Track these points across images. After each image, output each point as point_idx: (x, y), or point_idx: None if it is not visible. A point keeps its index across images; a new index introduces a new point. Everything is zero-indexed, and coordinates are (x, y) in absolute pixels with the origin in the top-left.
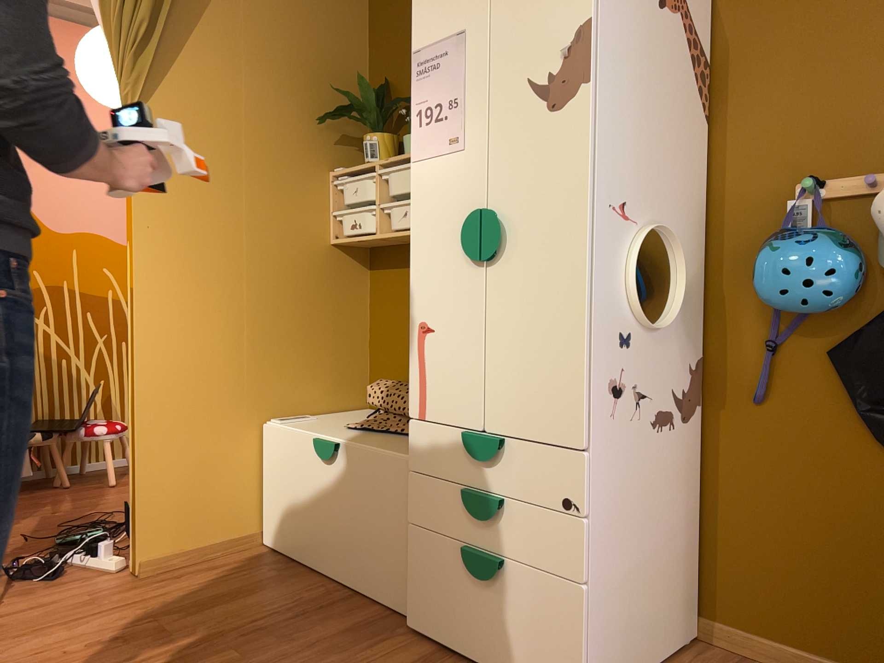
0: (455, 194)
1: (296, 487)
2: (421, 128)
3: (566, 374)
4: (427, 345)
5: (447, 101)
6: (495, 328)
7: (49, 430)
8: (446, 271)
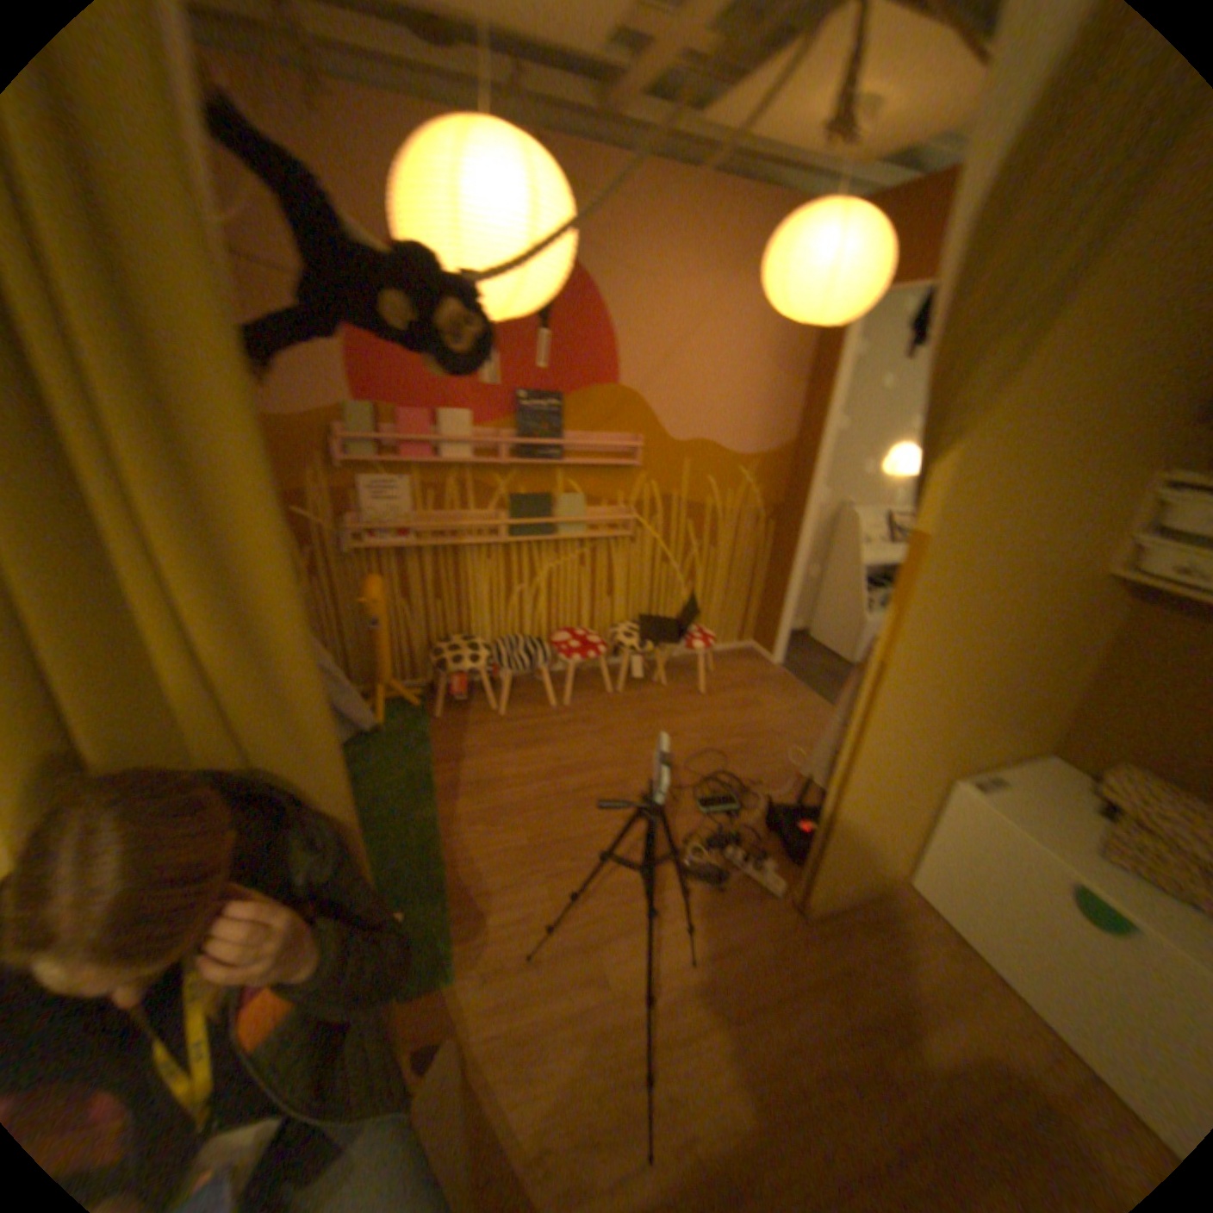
0: None
1: (1008, 893)
2: None
3: None
4: None
5: None
6: None
7: (657, 641)
8: None
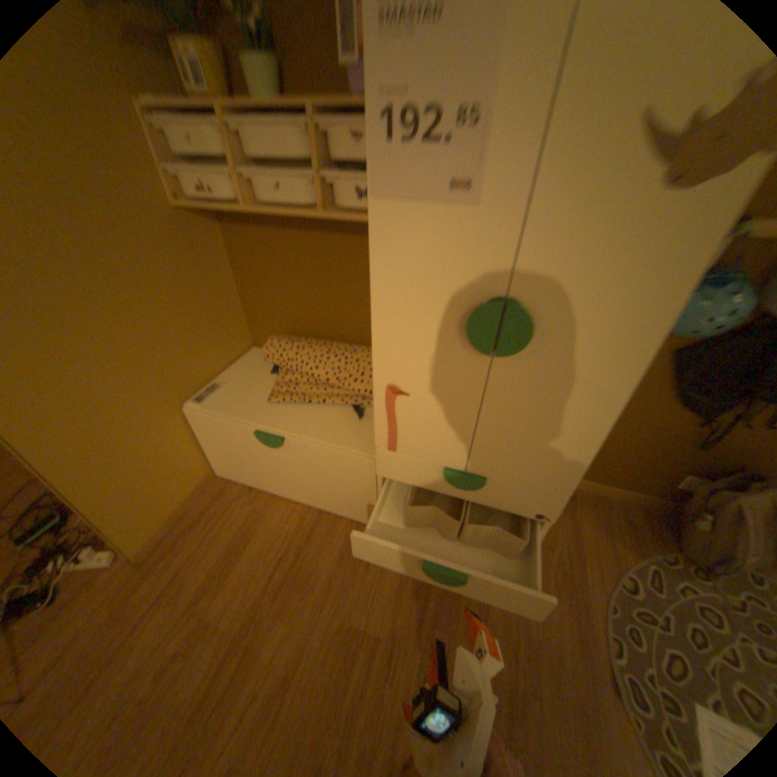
0: (454, 266)
1: (242, 452)
2: (390, 141)
3: (571, 456)
4: (400, 404)
5: (454, 103)
6: (493, 410)
7: None
8: (431, 348)
